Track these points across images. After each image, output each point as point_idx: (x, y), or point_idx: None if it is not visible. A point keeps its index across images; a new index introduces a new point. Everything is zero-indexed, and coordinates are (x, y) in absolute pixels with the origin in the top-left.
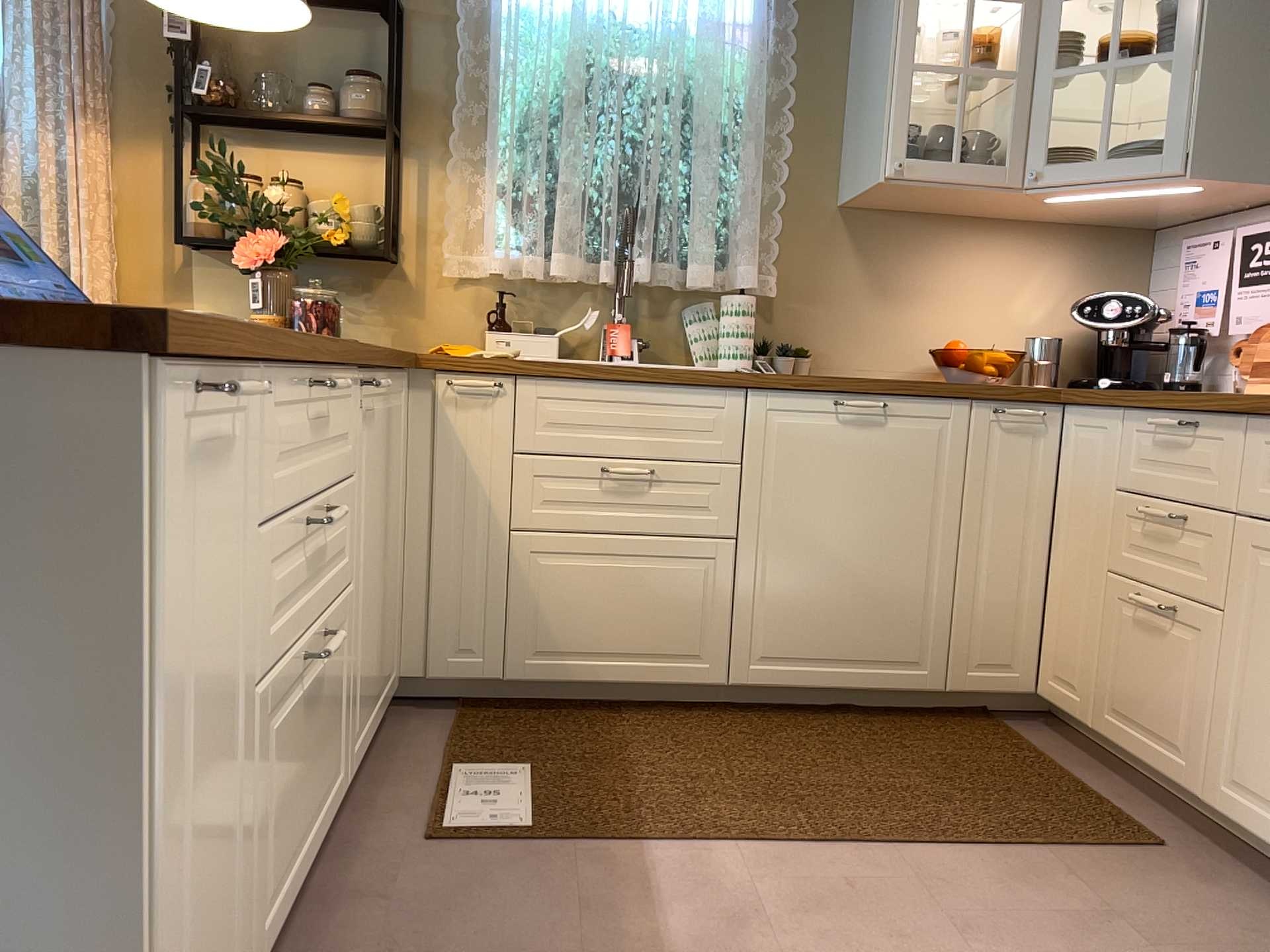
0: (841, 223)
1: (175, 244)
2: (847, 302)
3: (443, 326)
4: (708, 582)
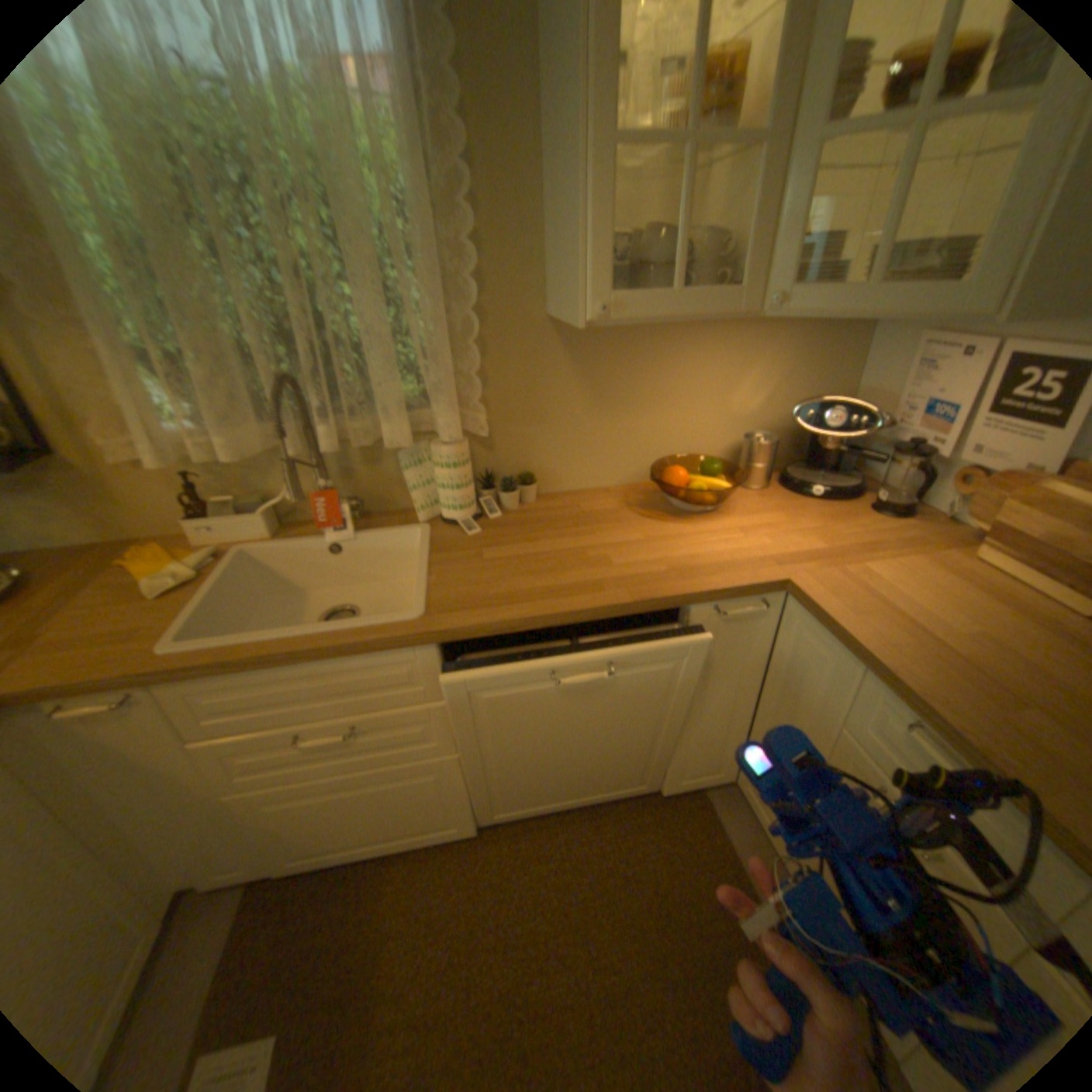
0: (552, 336)
1: None
2: (567, 421)
3: (139, 510)
4: (439, 788)
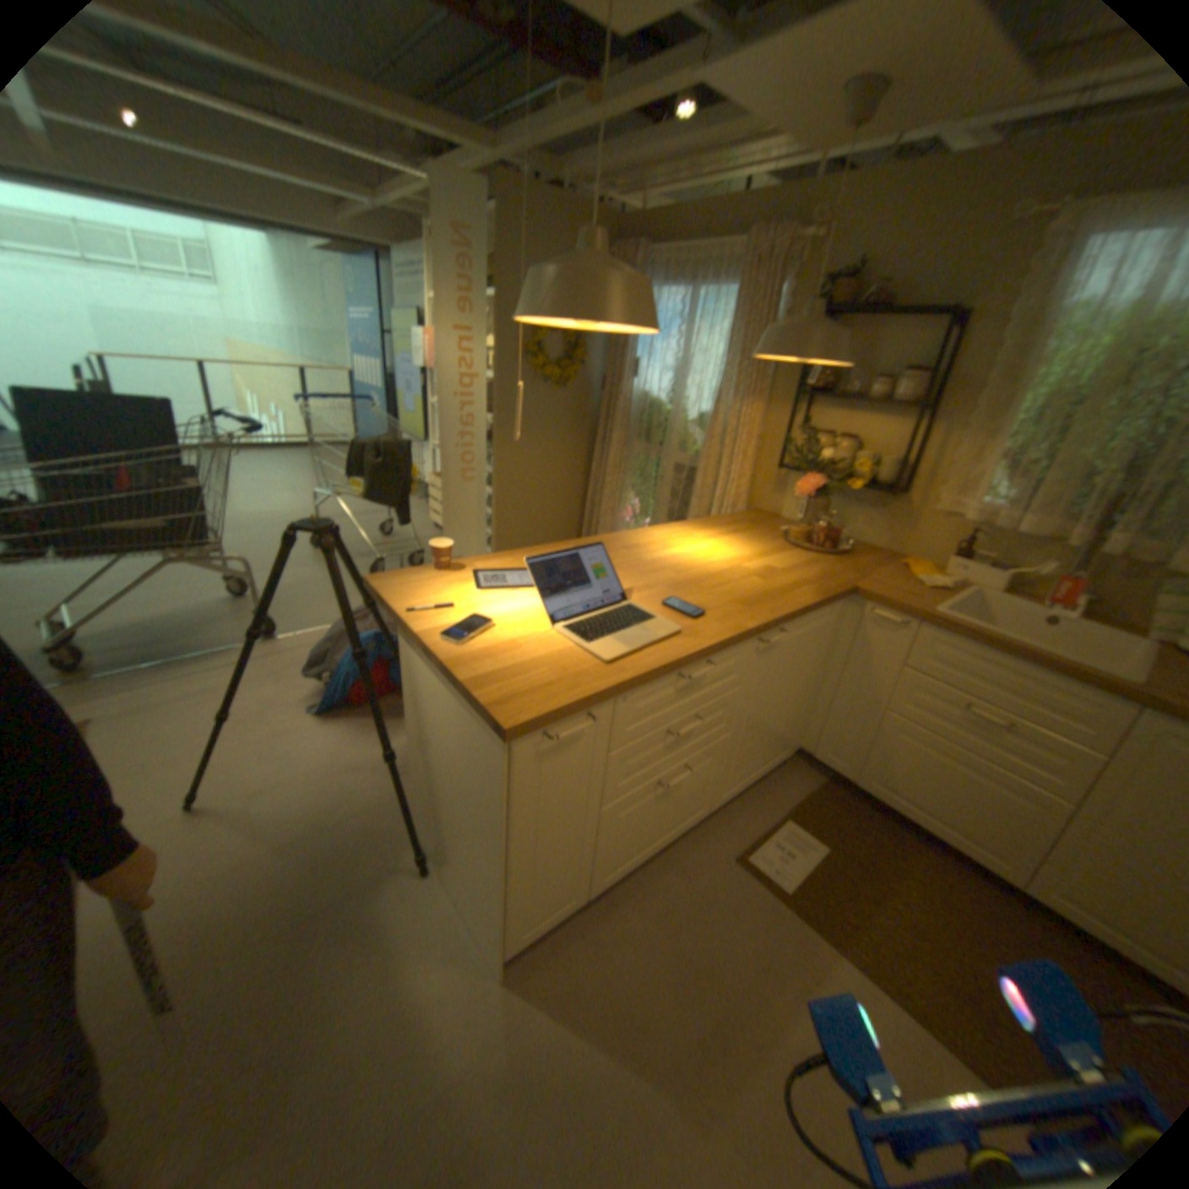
0: None
1: (781, 462)
2: None
3: (925, 541)
4: (1035, 822)
